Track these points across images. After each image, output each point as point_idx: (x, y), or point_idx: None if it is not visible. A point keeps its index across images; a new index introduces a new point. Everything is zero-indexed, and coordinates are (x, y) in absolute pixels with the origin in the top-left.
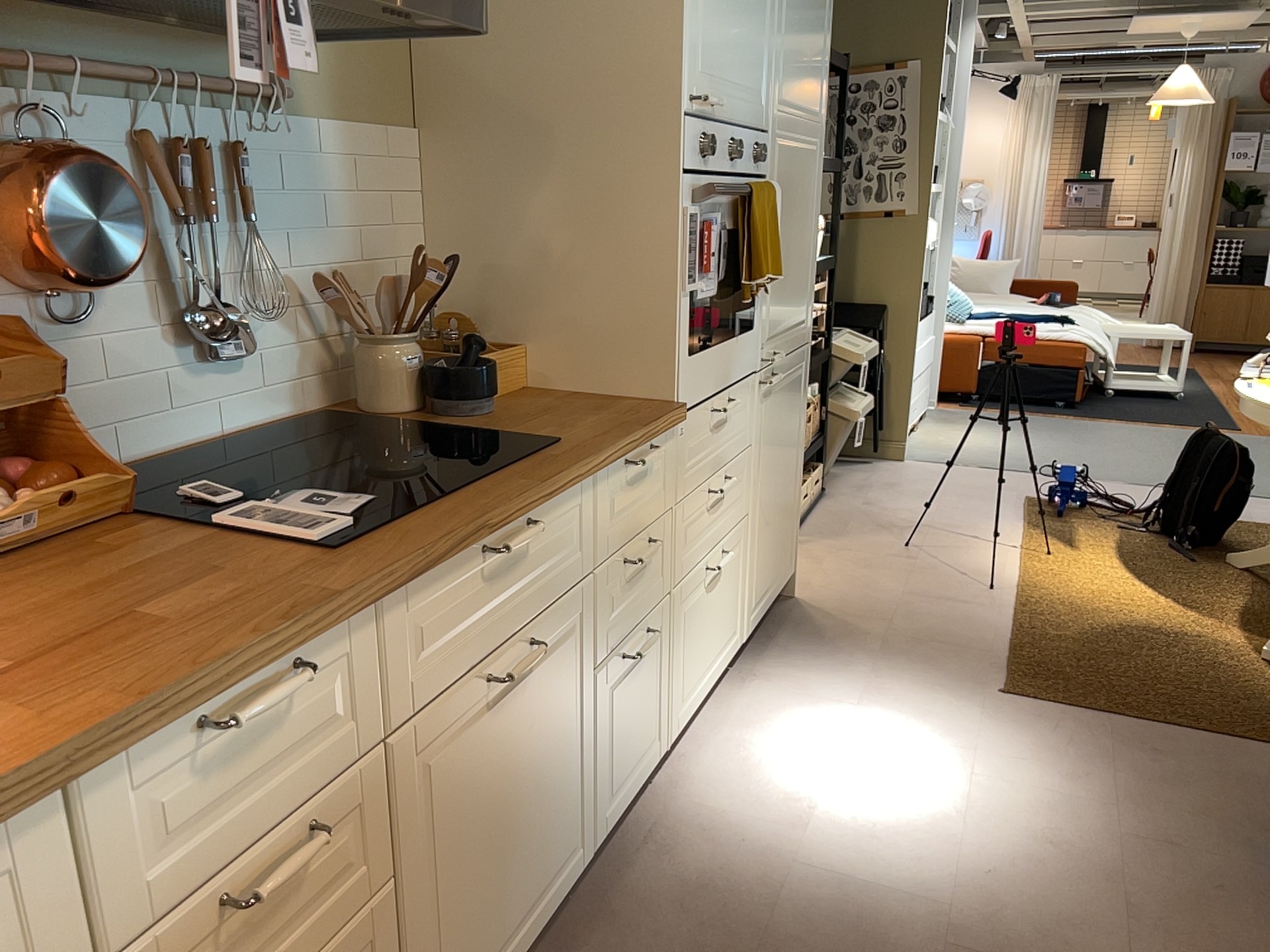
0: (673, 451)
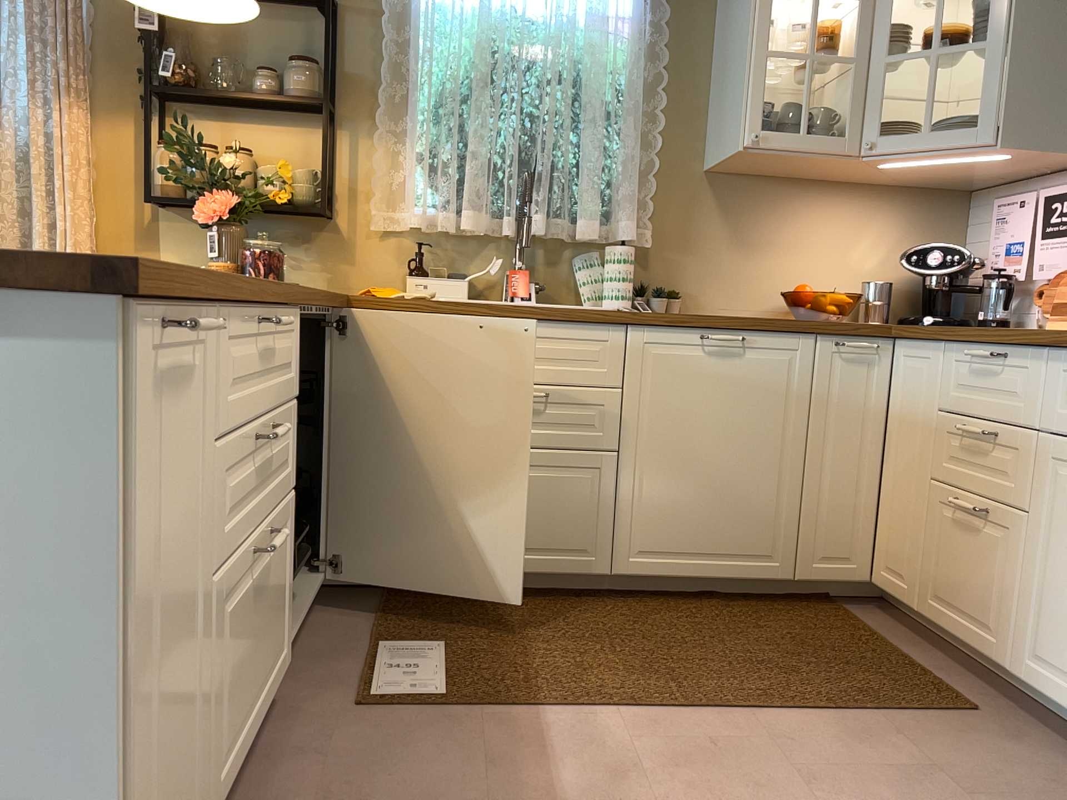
0: None
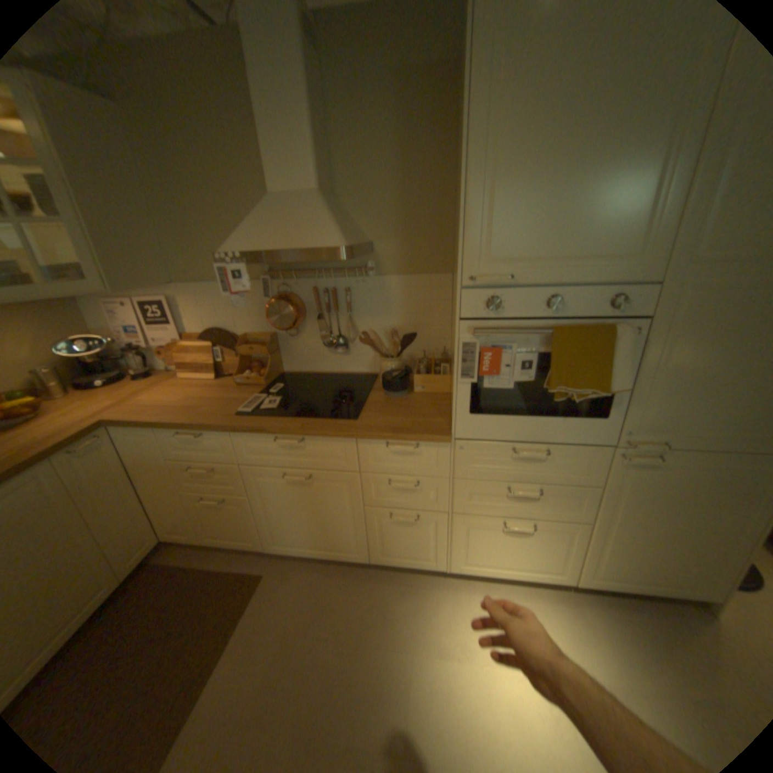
0: (449, 454)
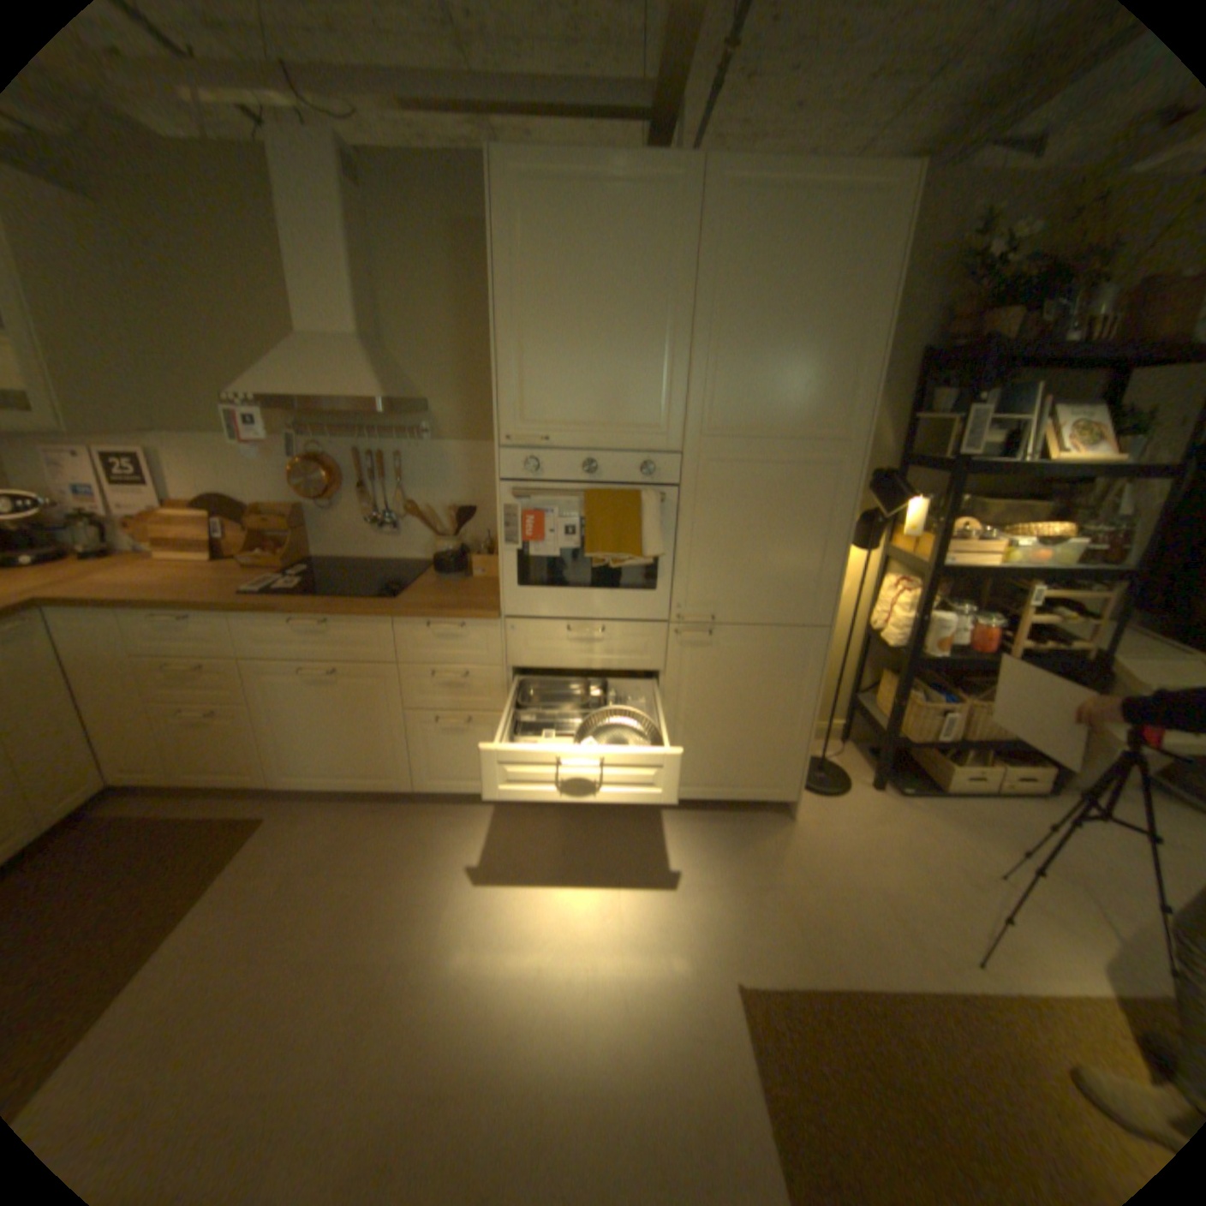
0: (500, 636)
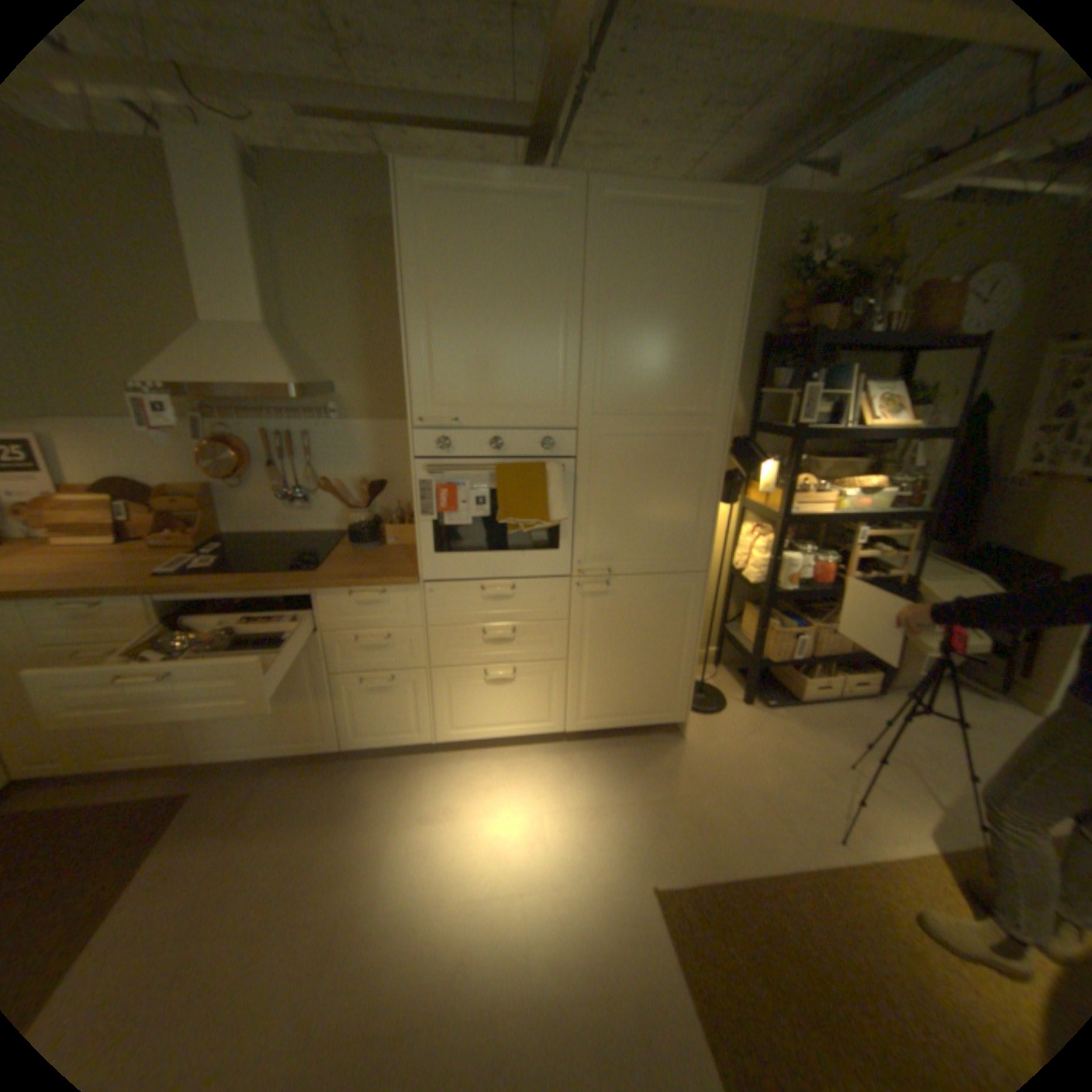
0: (420, 599)
